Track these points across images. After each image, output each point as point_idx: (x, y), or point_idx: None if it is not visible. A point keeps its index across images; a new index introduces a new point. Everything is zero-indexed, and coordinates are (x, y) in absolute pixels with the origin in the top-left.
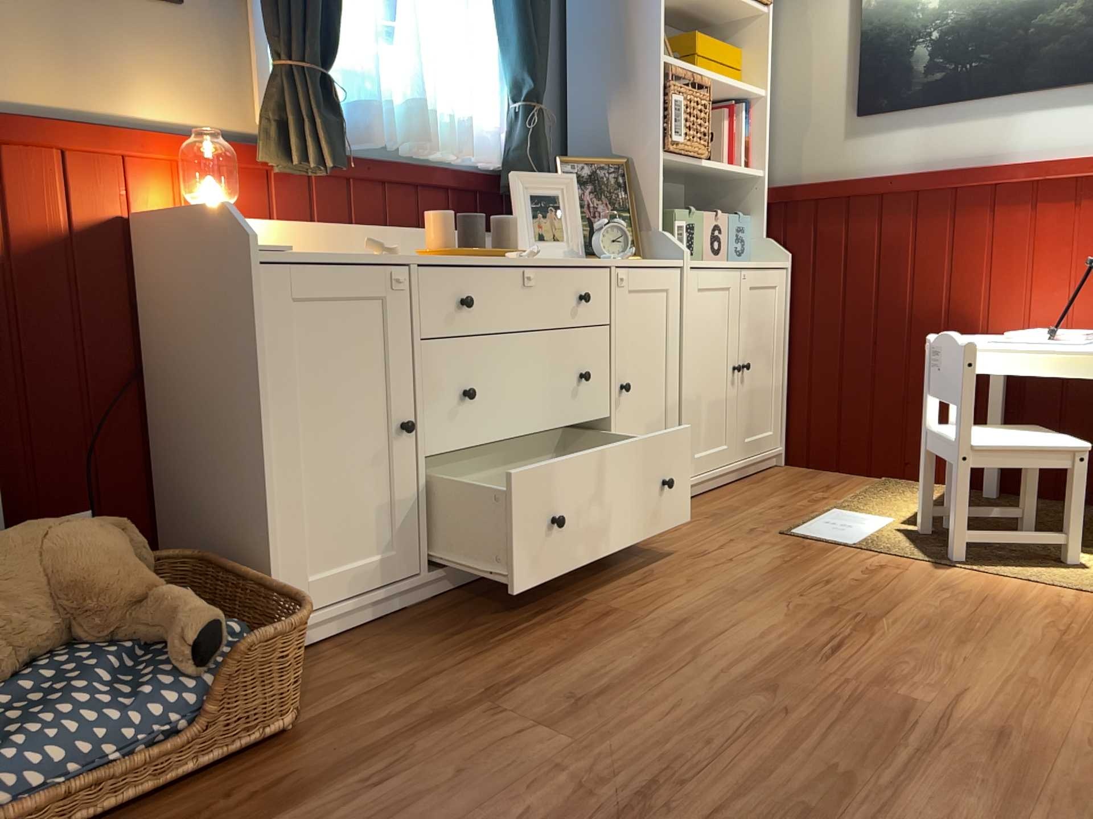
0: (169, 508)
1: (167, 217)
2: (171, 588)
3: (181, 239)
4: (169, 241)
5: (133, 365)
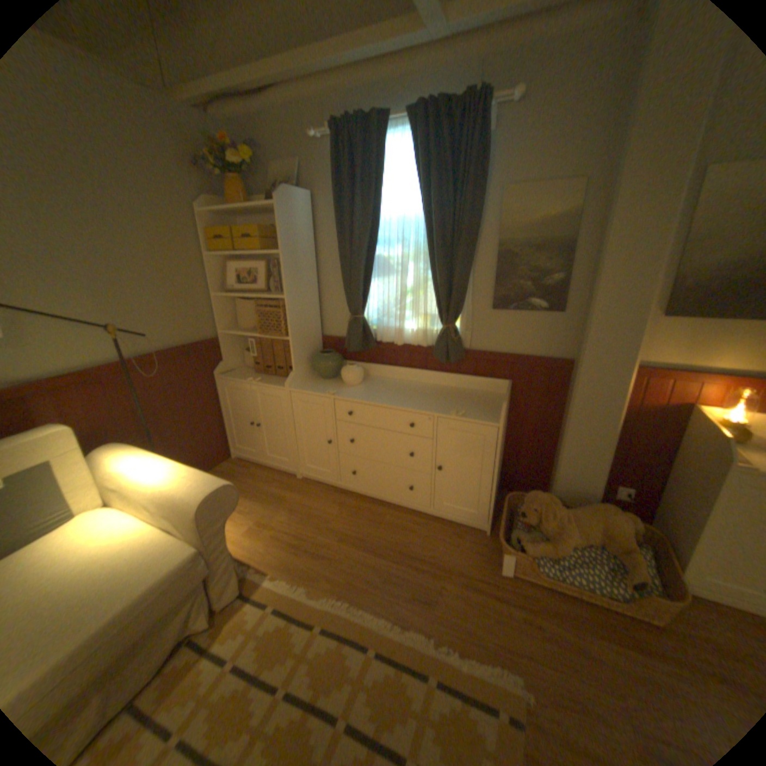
0: (664, 506)
1: (708, 420)
2: (640, 557)
3: (709, 433)
4: (704, 428)
5: (673, 453)
